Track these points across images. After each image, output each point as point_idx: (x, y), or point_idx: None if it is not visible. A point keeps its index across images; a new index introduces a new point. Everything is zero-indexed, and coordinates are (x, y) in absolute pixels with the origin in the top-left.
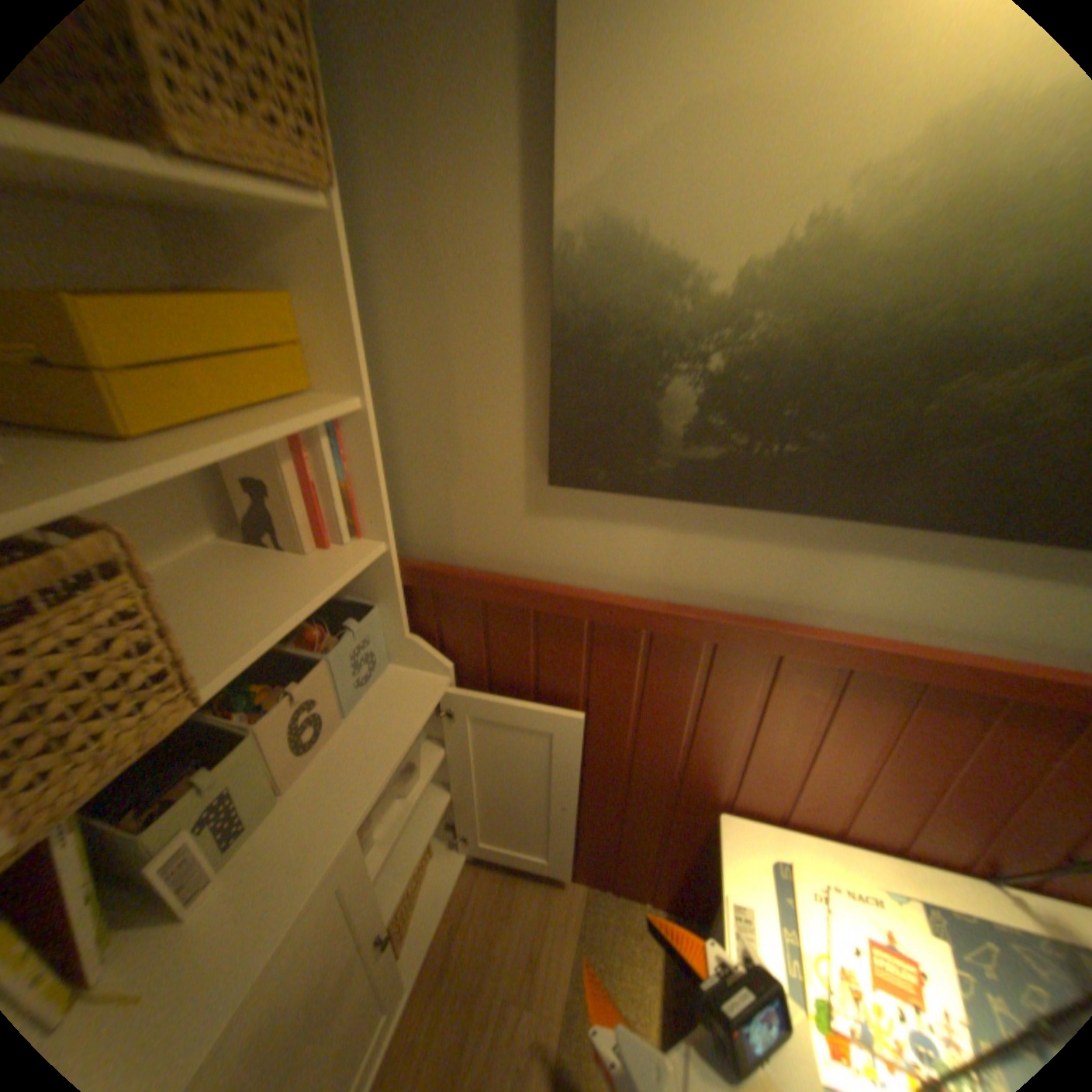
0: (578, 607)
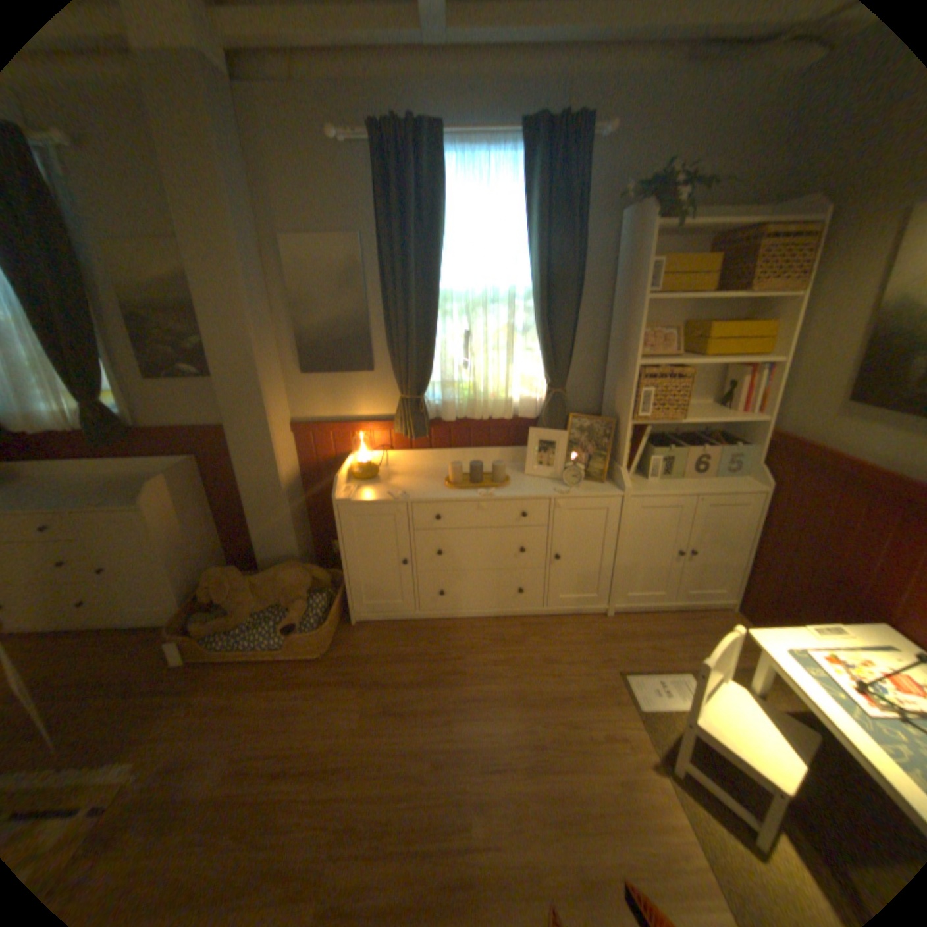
0: (840, 462)
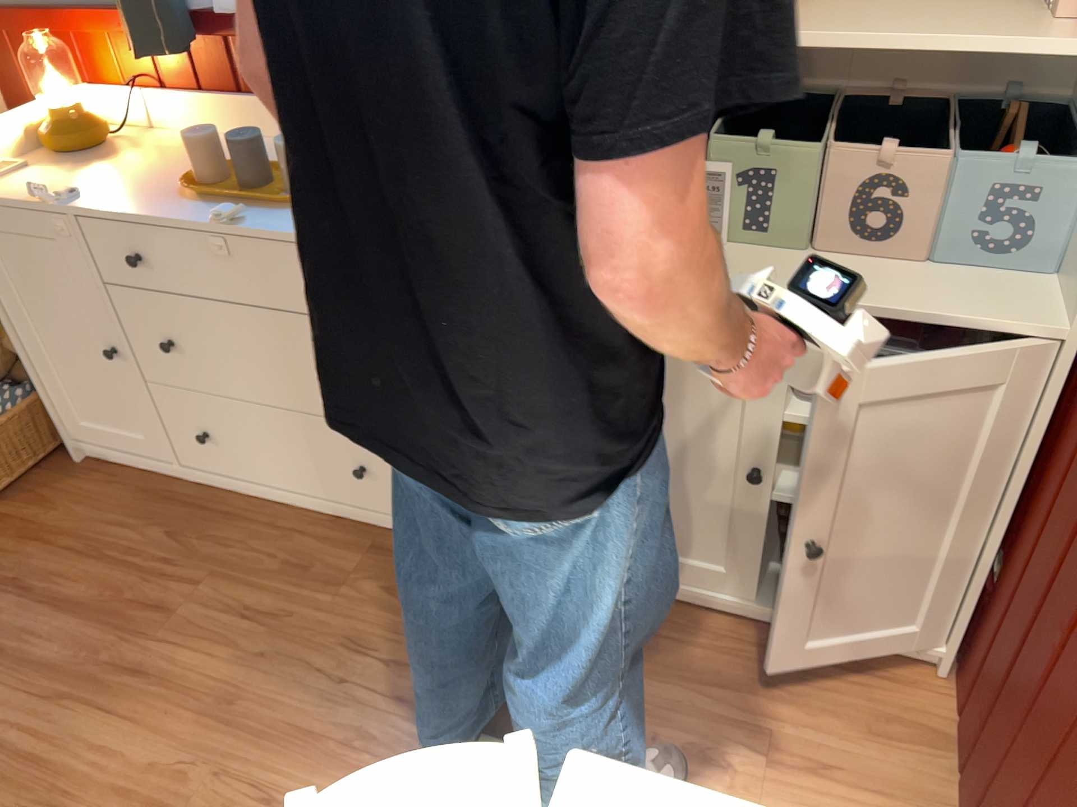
0: None
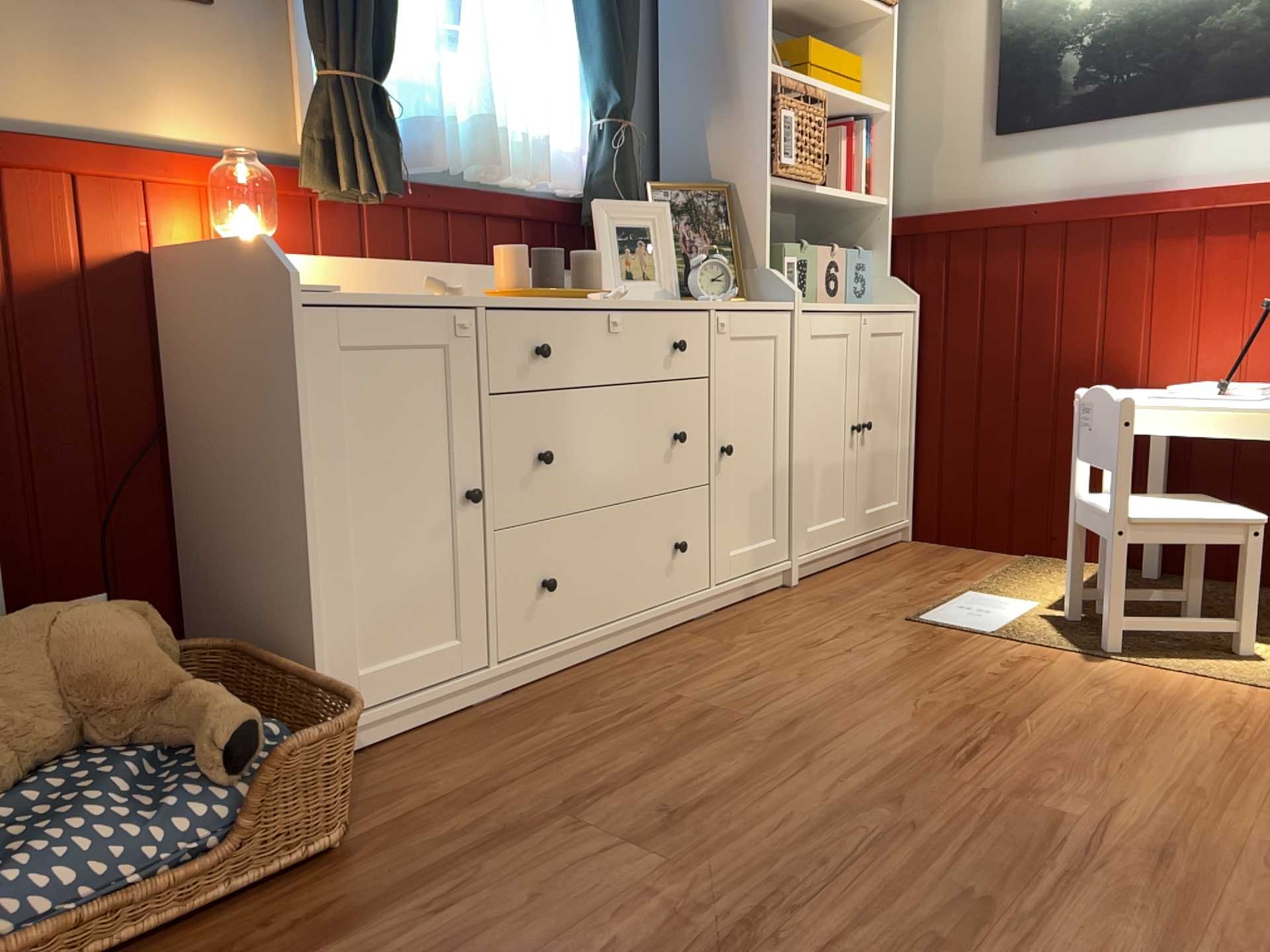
0: (1011, 215)
